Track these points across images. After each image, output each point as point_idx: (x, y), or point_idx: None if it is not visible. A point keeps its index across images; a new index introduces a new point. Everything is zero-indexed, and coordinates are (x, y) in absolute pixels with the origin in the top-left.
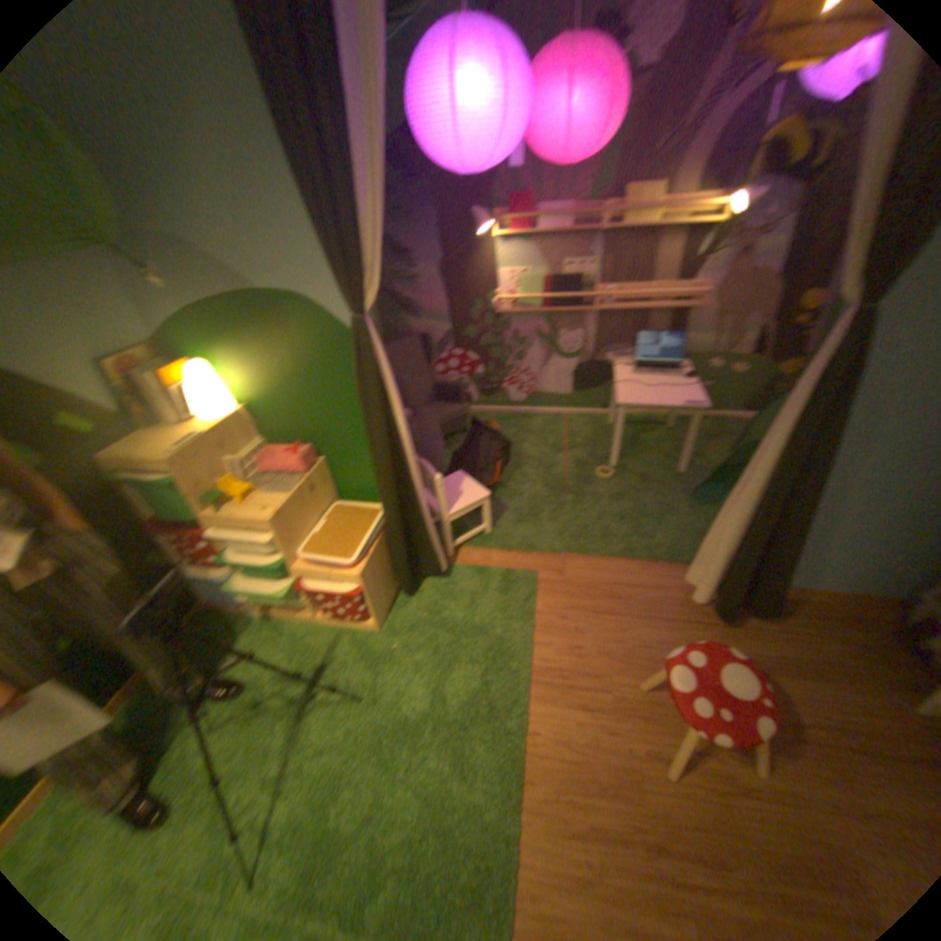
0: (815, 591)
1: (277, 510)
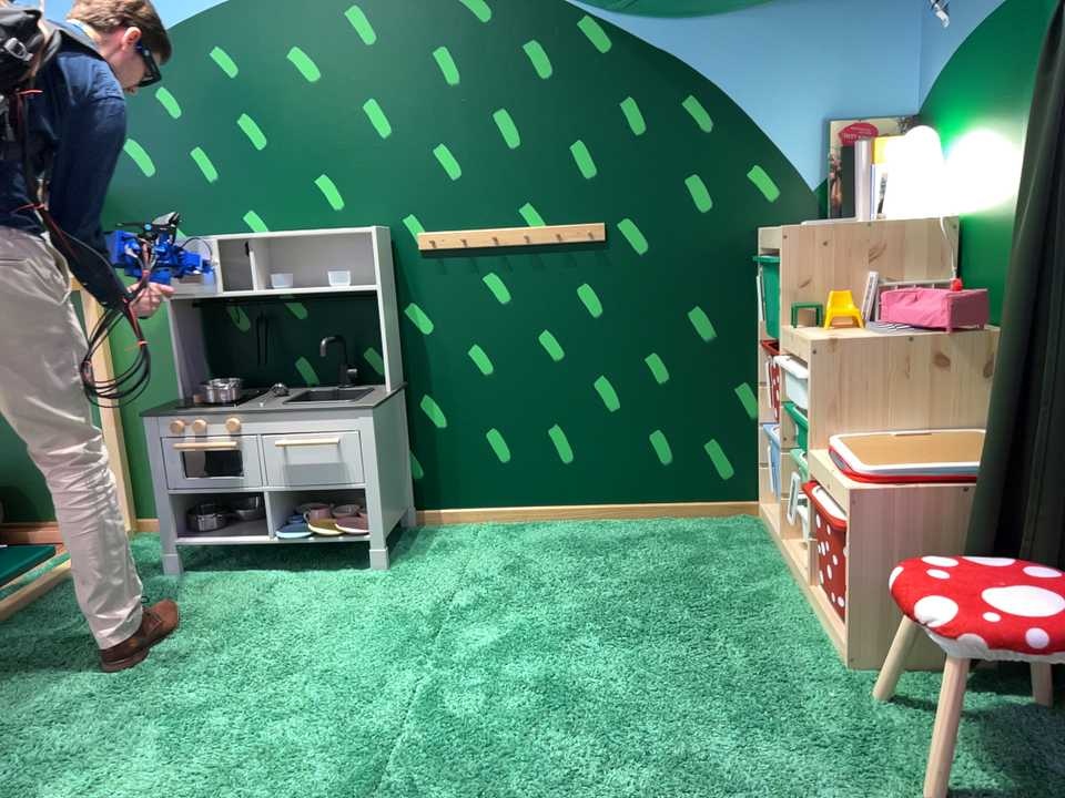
0: None
1: (838, 341)
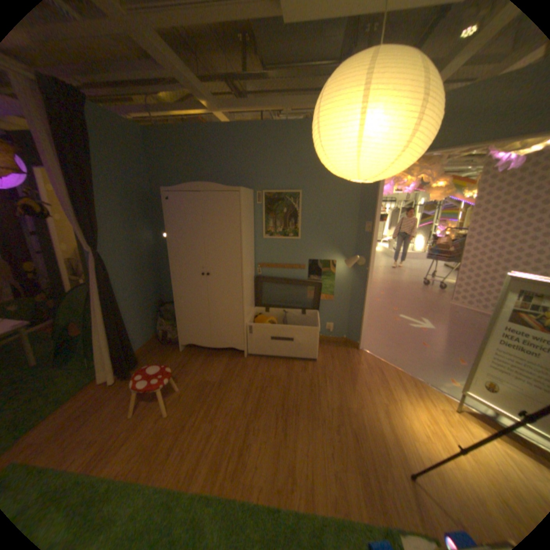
0: (135, 351)
1: None
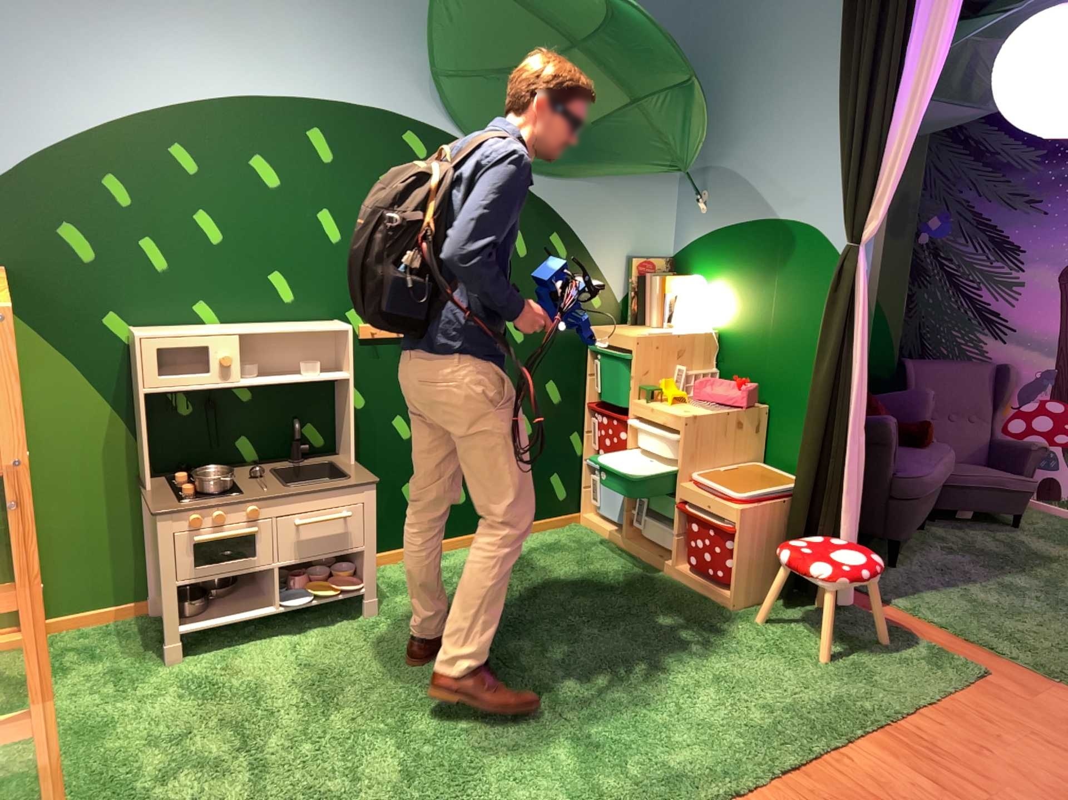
0: None
1: (692, 416)
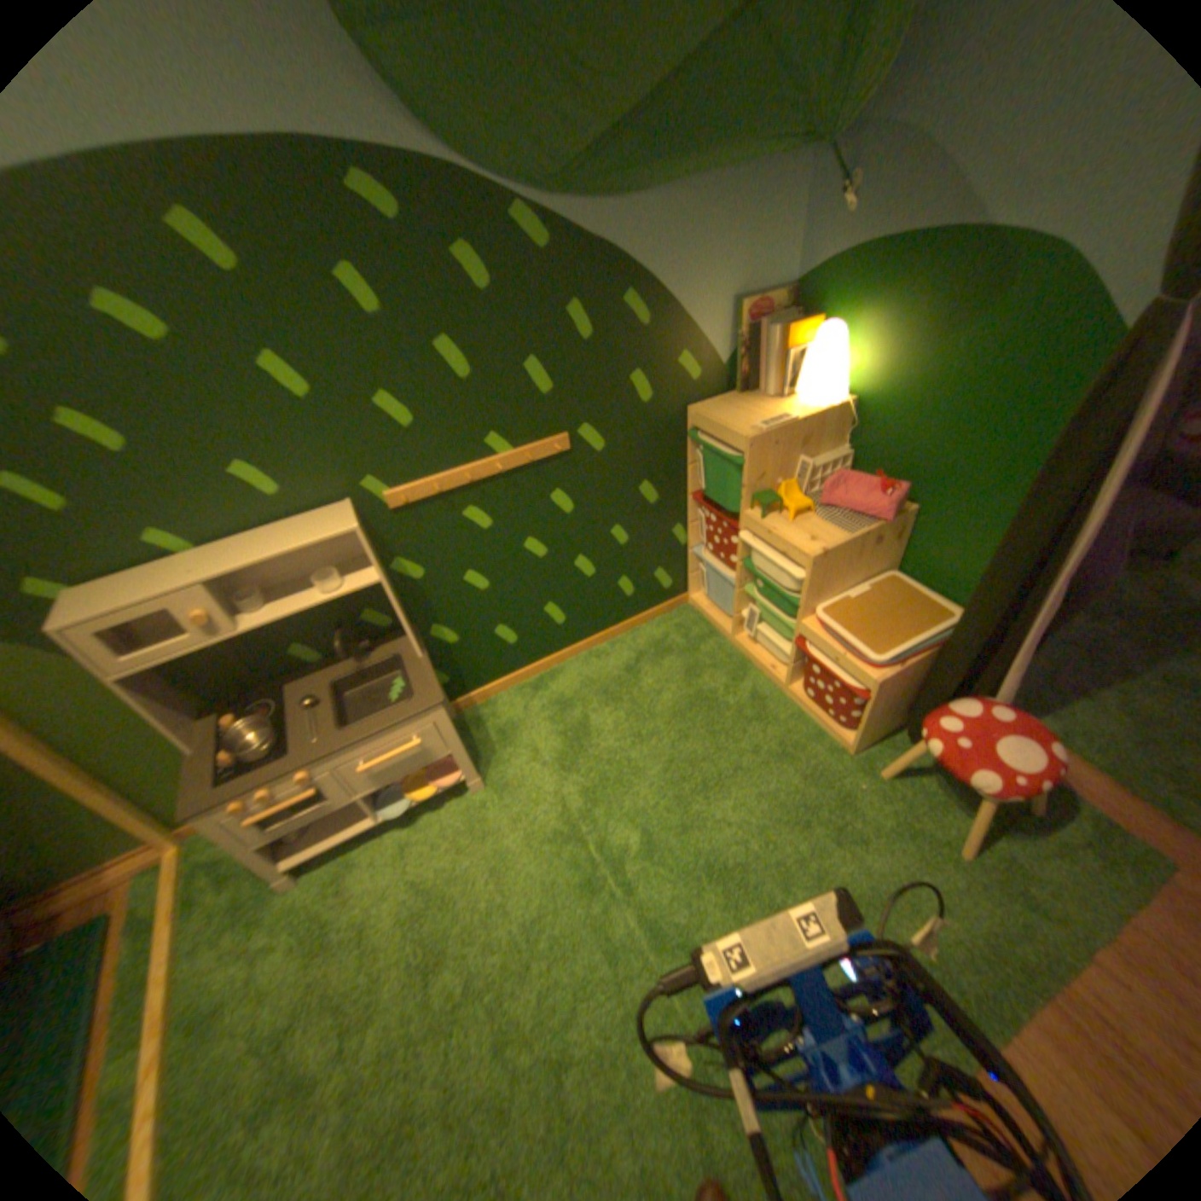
0: None
1: (827, 551)
